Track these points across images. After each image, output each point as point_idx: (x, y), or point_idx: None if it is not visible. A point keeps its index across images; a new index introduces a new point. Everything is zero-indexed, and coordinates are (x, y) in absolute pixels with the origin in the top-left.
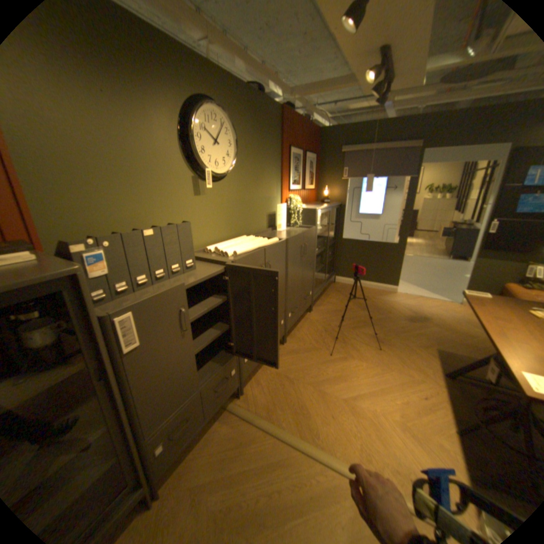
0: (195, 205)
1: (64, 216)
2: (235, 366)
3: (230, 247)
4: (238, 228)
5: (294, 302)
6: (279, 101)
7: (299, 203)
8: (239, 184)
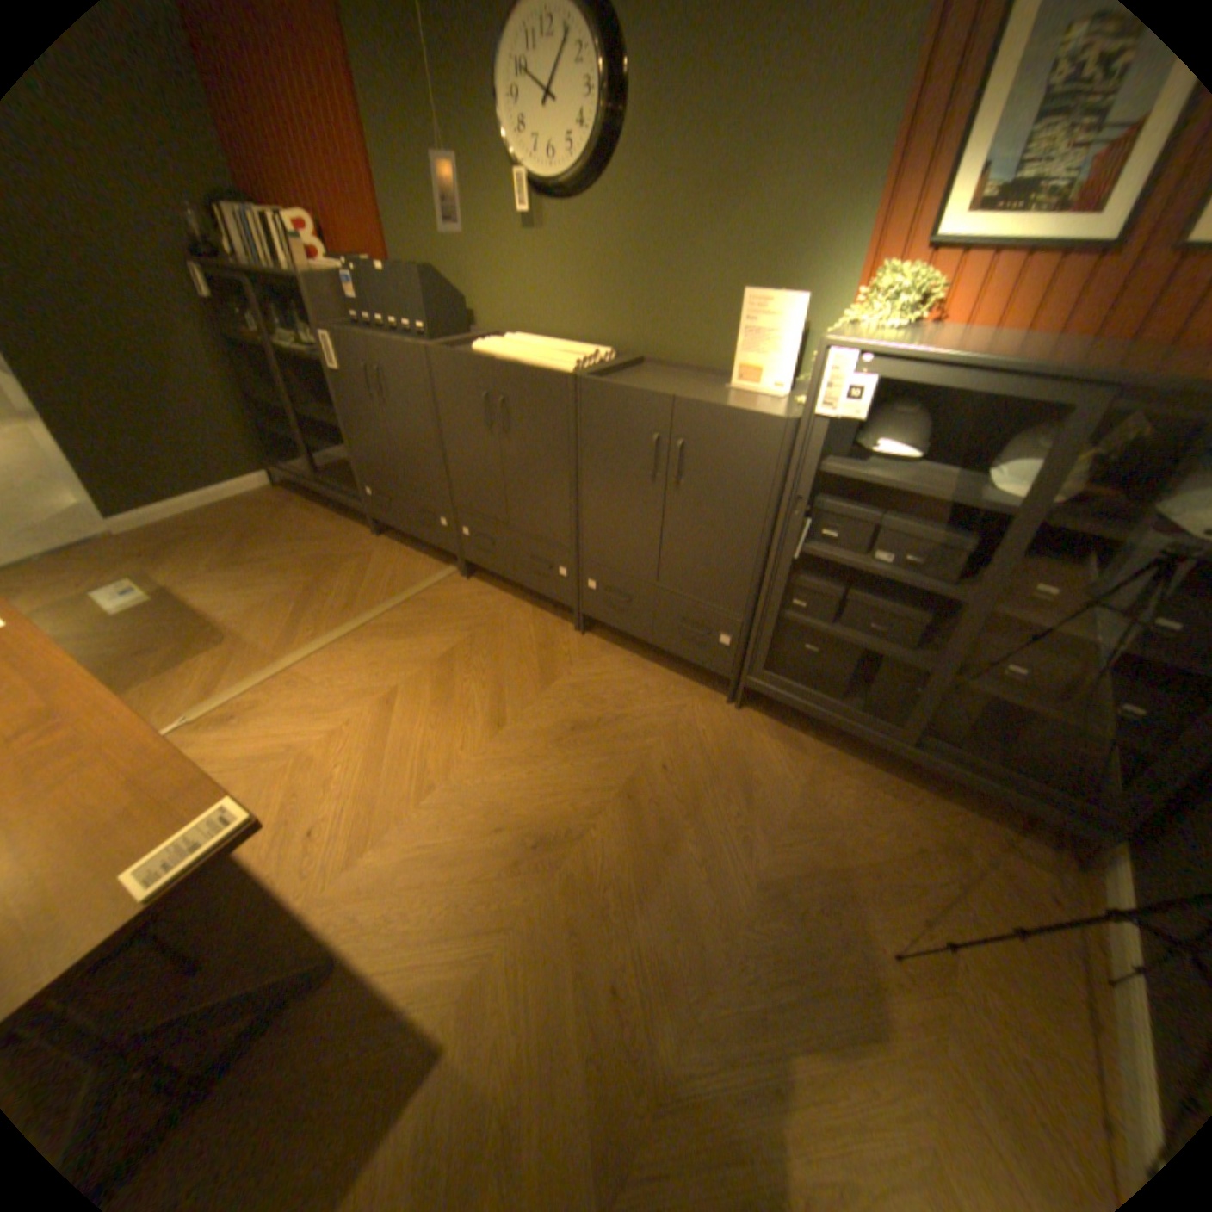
0: (523, 248)
1: (400, 240)
2: (446, 516)
3: (508, 341)
4: (620, 328)
5: (618, 579)
6: None
7: (890, 307)
8: (636, 206)
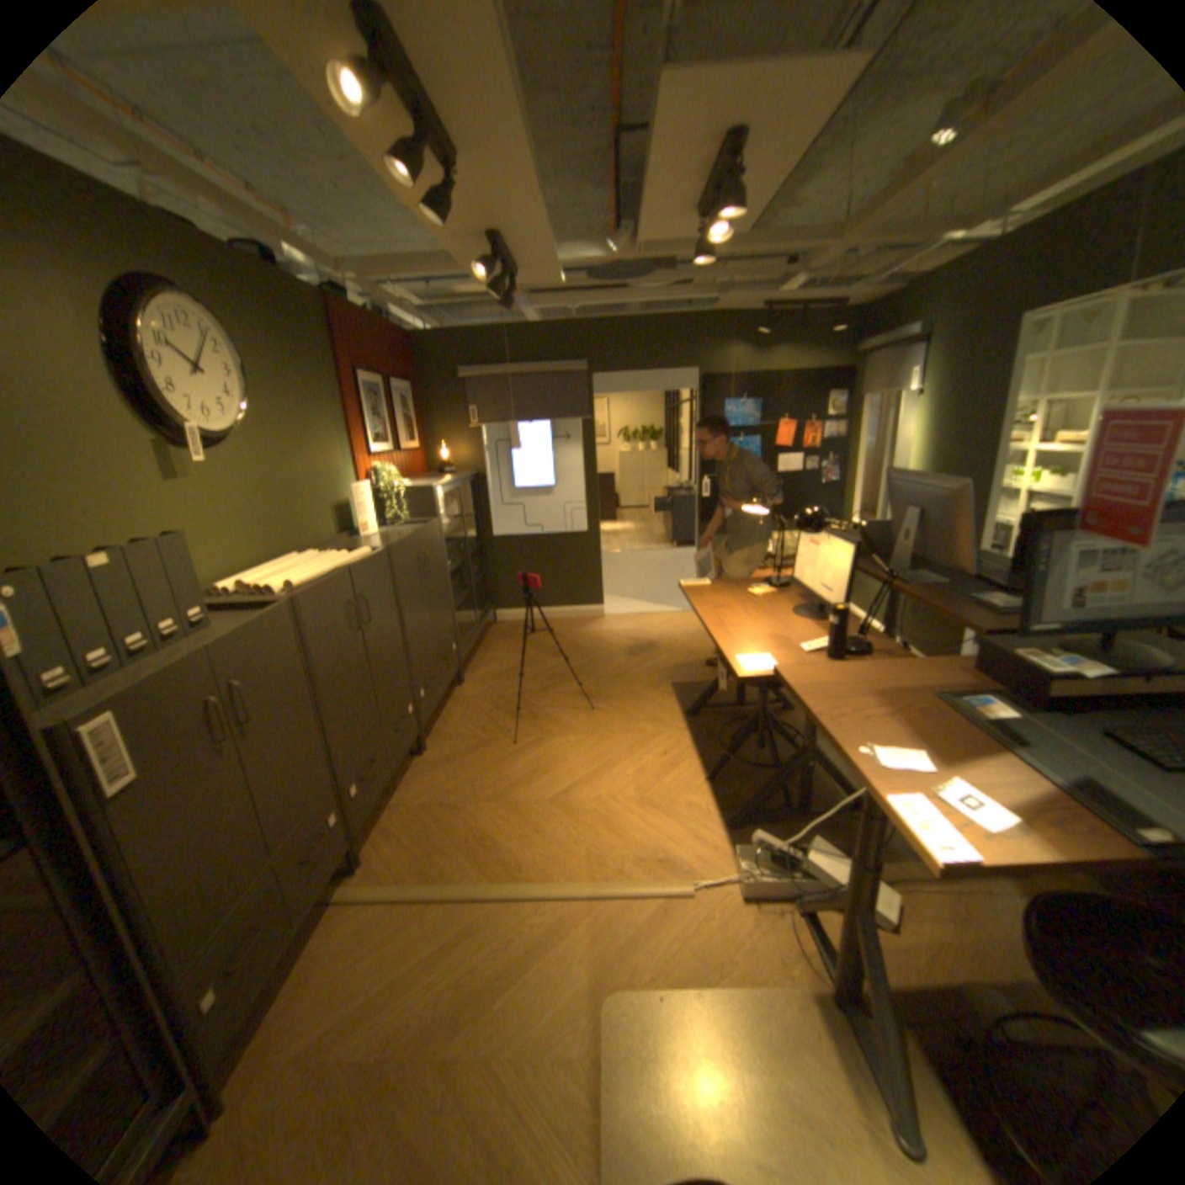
0: (169, 499)
1: None
2: (333, 806)
3: (272, 575)
4: (275, 539)
5: (427, 668)
6: (314, 281)
7: (396, 477)
8: (261, 449)
